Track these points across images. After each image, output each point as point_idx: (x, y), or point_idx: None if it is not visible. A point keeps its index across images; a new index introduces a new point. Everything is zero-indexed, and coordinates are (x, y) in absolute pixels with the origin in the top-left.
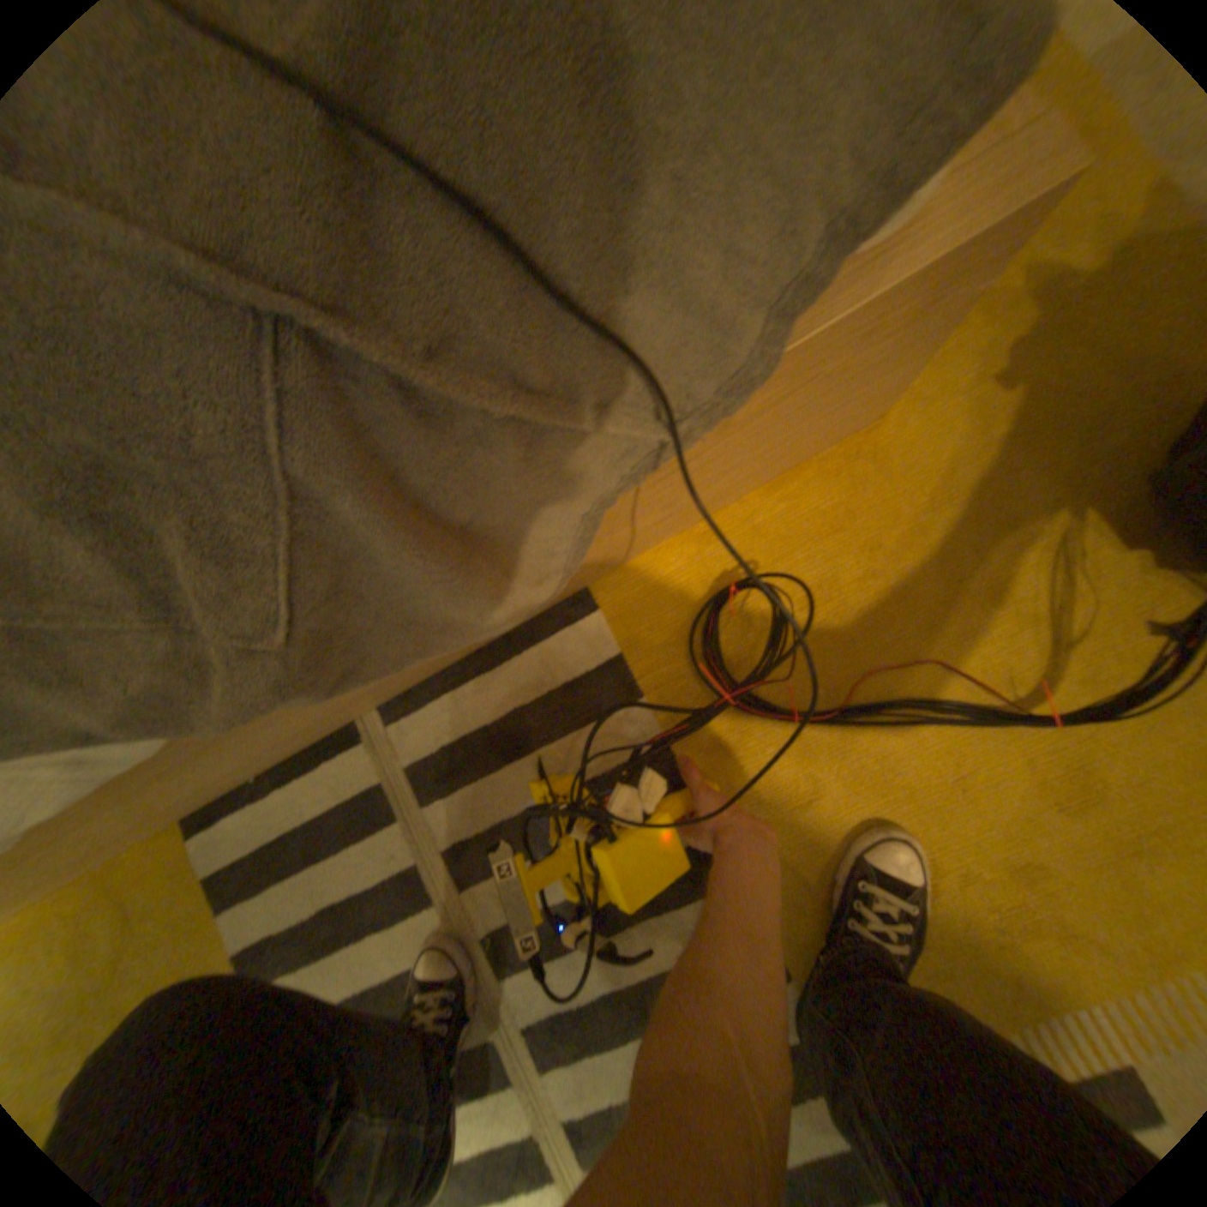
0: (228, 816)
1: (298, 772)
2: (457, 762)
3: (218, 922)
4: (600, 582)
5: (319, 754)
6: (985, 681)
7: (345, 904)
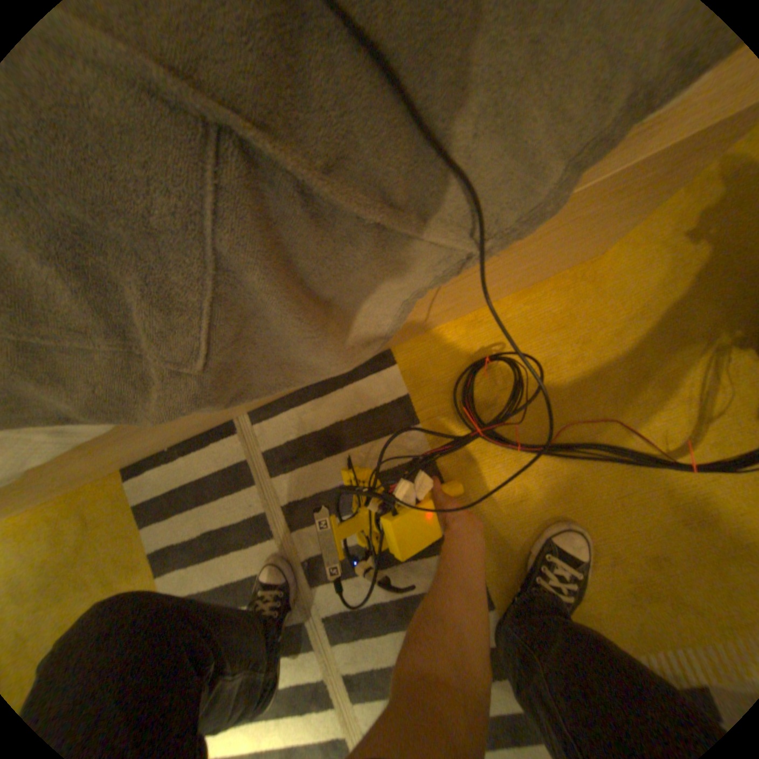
0: (151, 469)
1: (196, 447)
2: (296, 452)
3: (142, 532)
4: (400, 346)
5: (209, 437)
6: (649, 437)
7: (220, 530)
